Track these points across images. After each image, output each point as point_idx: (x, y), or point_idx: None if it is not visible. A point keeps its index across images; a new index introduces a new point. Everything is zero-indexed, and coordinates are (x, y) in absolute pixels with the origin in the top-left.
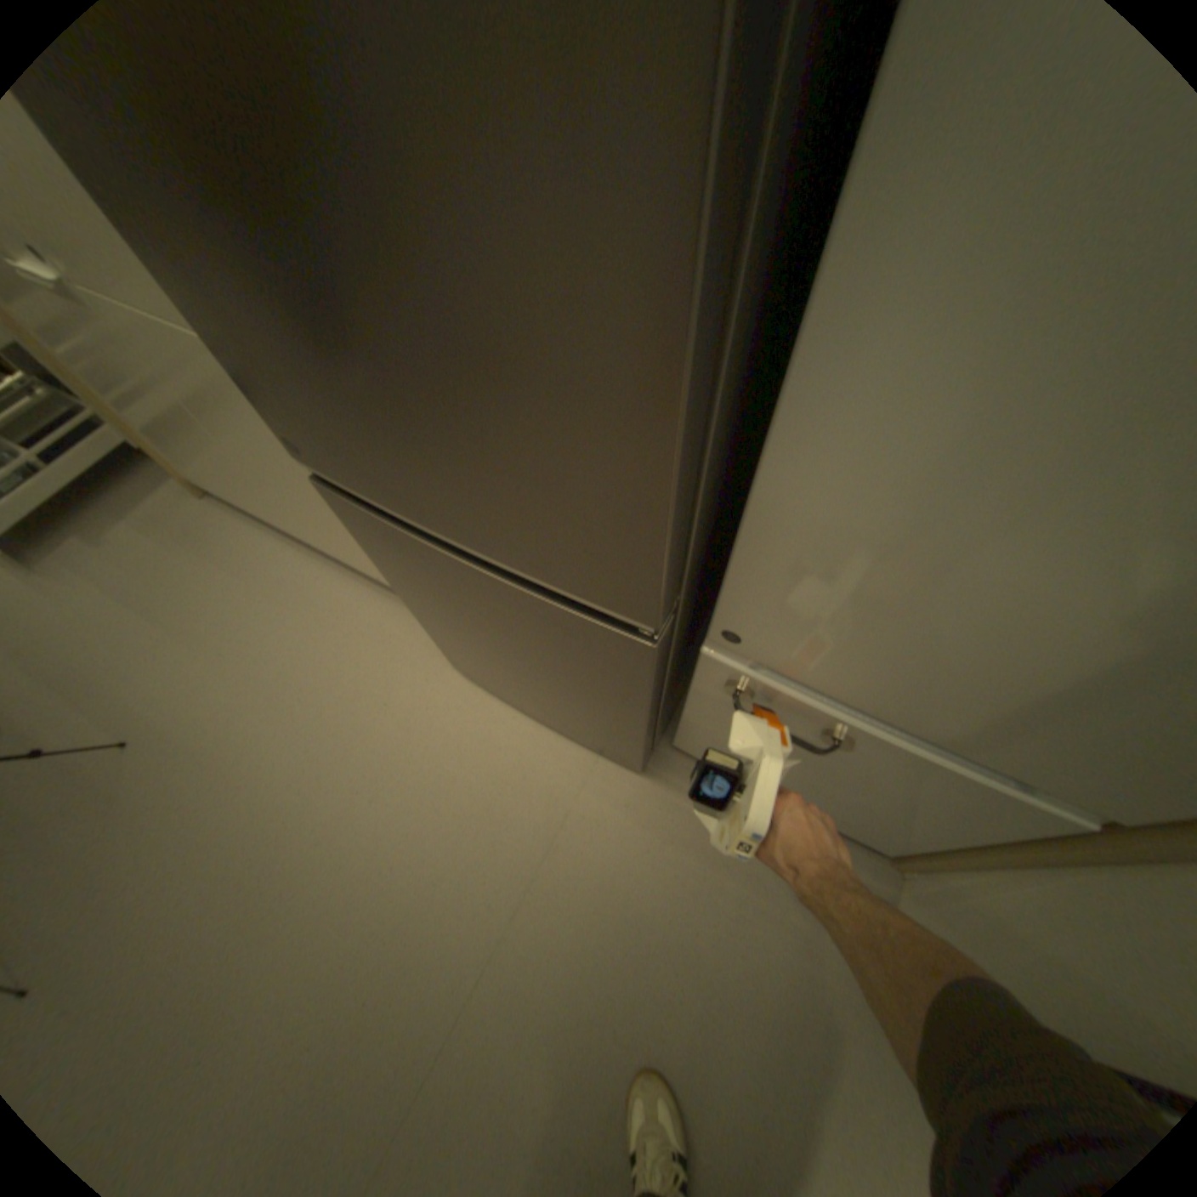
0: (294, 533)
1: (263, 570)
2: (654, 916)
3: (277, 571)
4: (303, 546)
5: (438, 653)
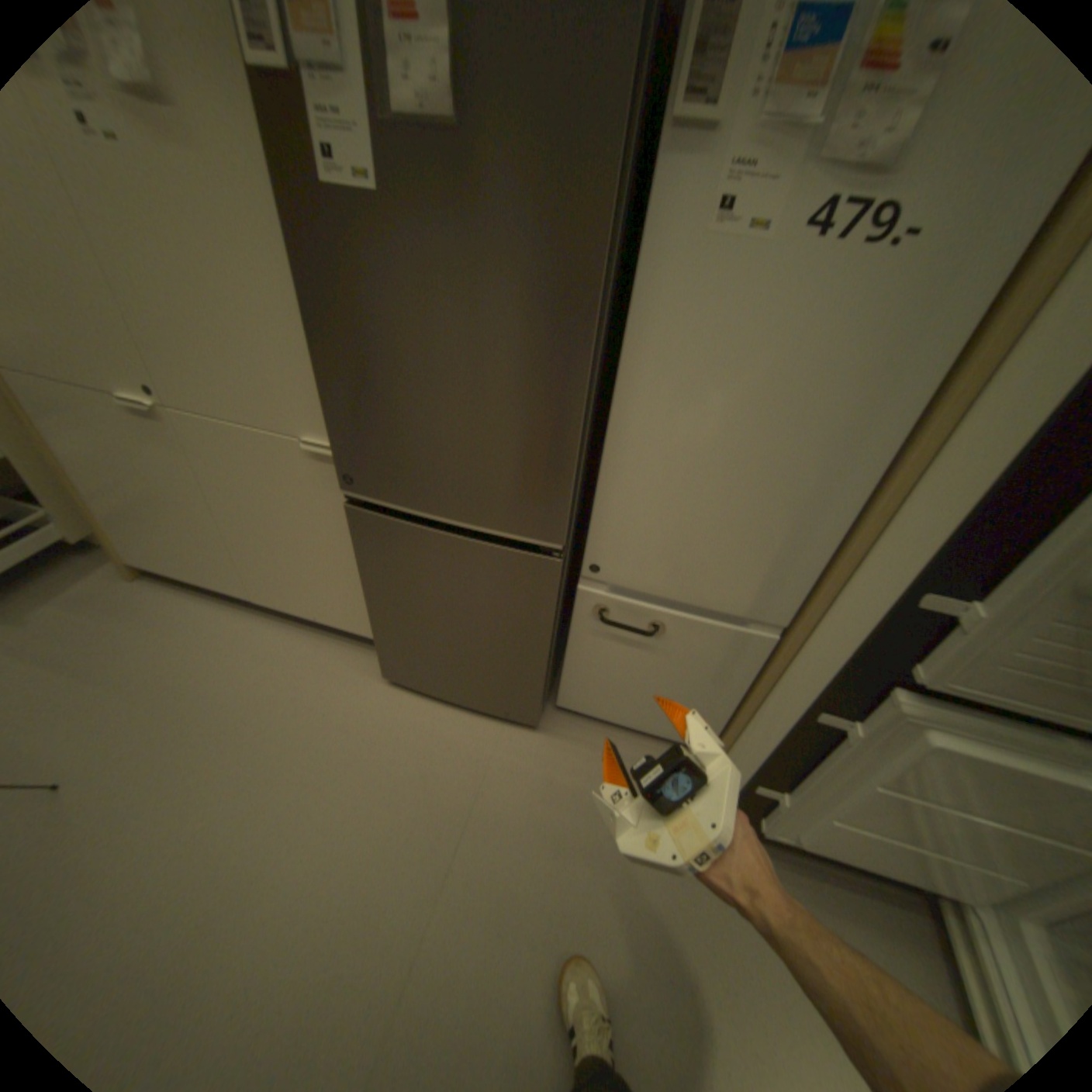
0: (227, 600)
1: (199, 628)
2: (564, 826)
3: (214, 628)
4: (236, 608)
5: (365, 671)
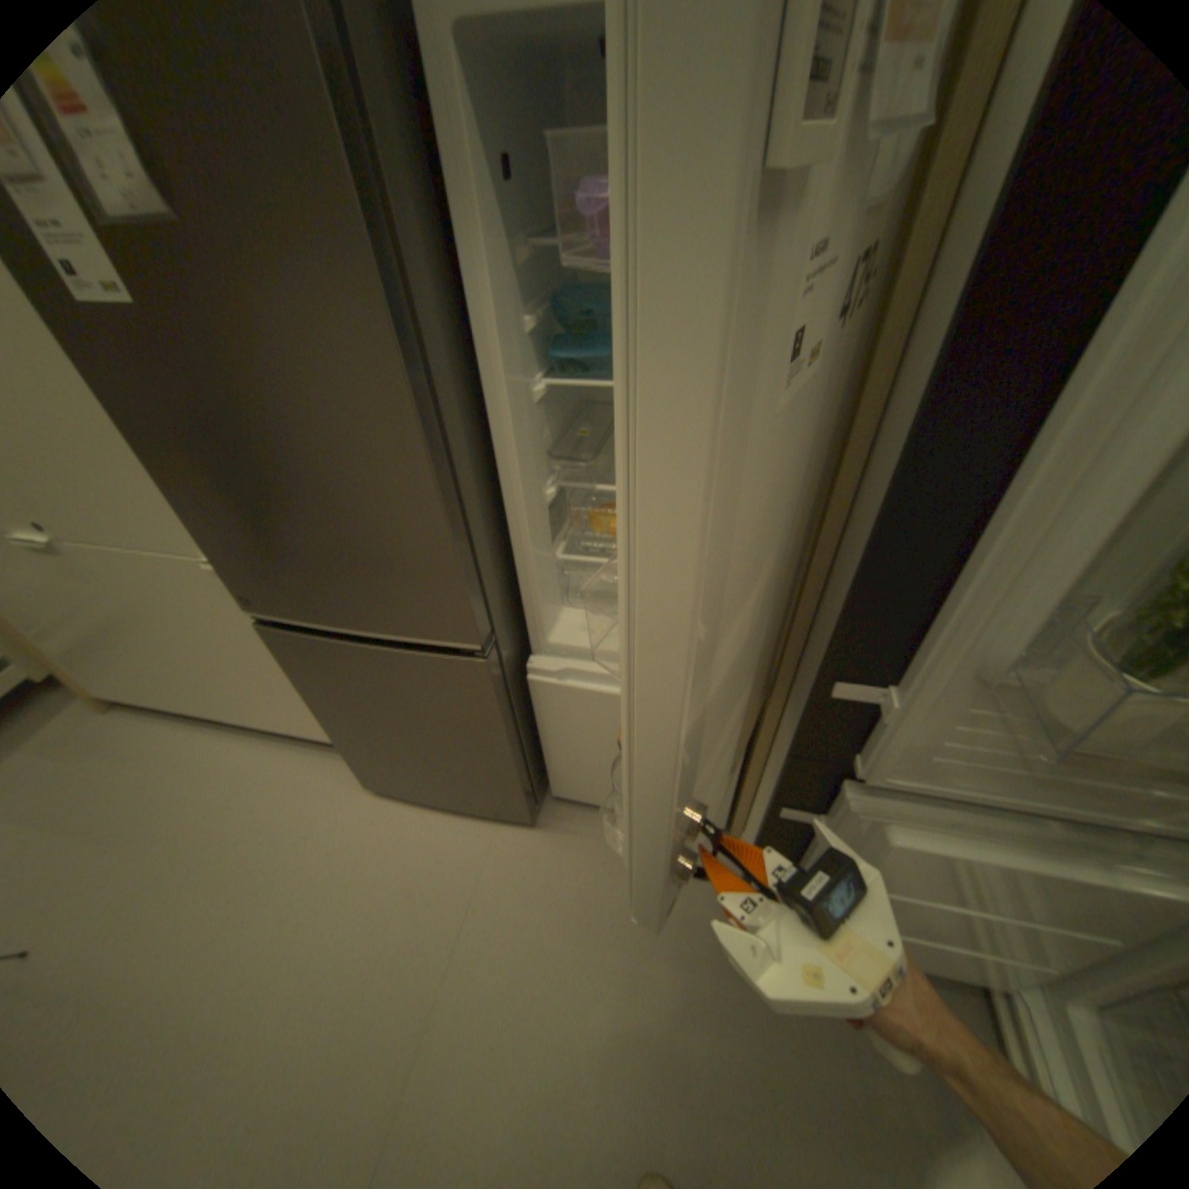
0: (201, 721)
1: (172, 758)
2: (562, 936)
3: (187, 755)
4: (211, 729)
5: (347, 783)
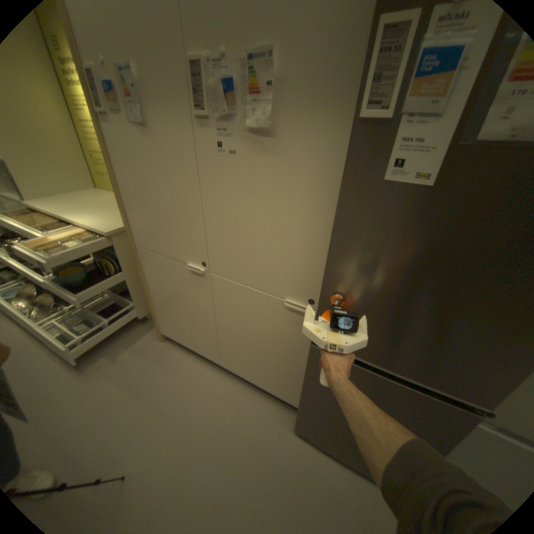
0: (205, 359)
1: (192, 376)
2: None
3: (199, 377)
4: (210, 365)
5: (281, 423)
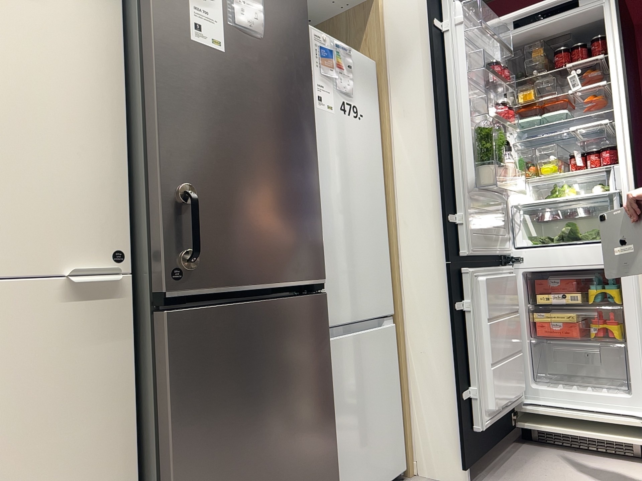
0: None
1: None
2: None
3: None
4: None
5: None
